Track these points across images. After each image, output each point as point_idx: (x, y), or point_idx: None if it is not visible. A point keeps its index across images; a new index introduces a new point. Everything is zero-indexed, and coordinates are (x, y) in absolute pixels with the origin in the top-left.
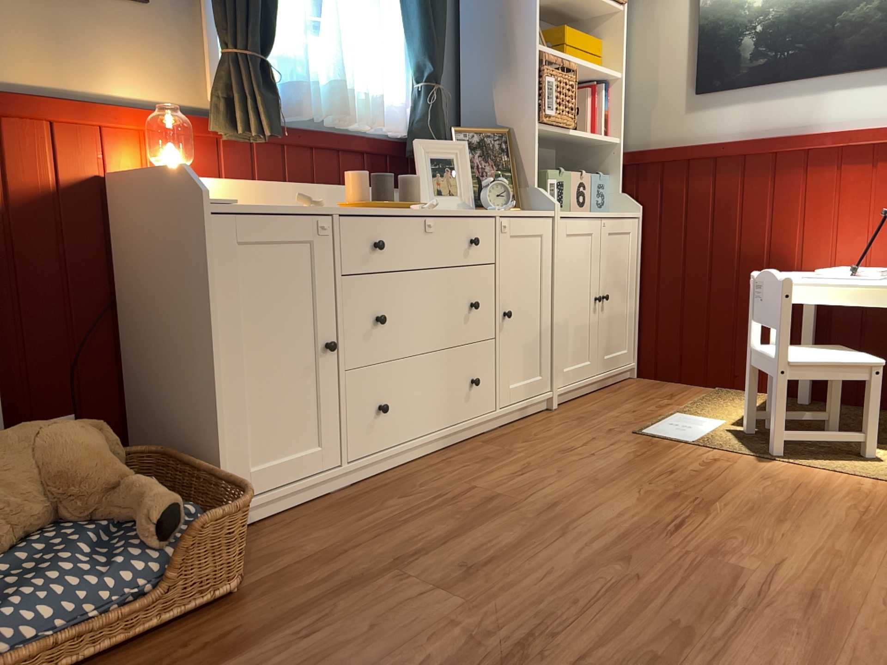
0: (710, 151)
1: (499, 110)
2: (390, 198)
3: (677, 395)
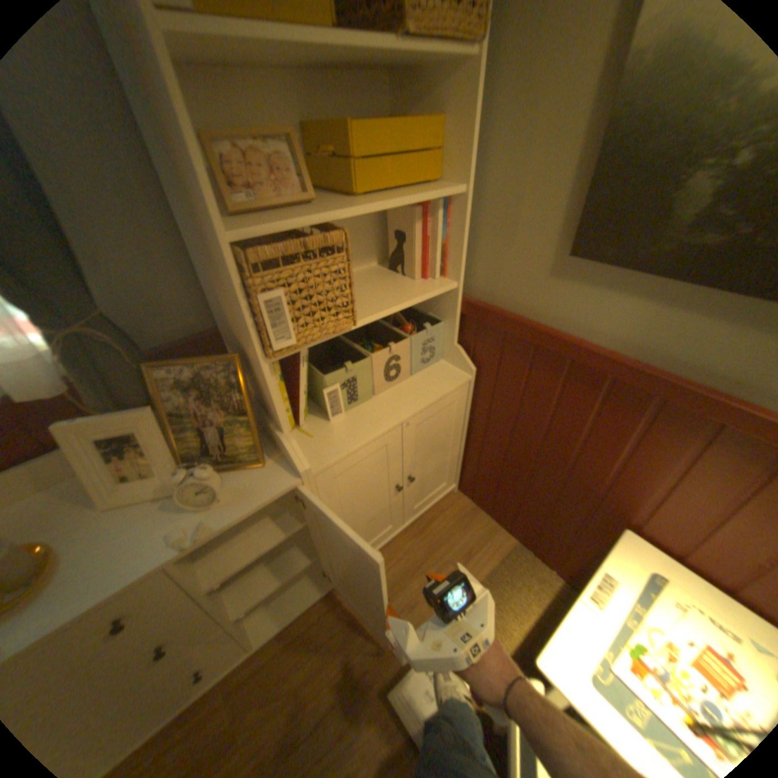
0: (569, 350)
1: (227, 315)
2: None
3: (475, 556)
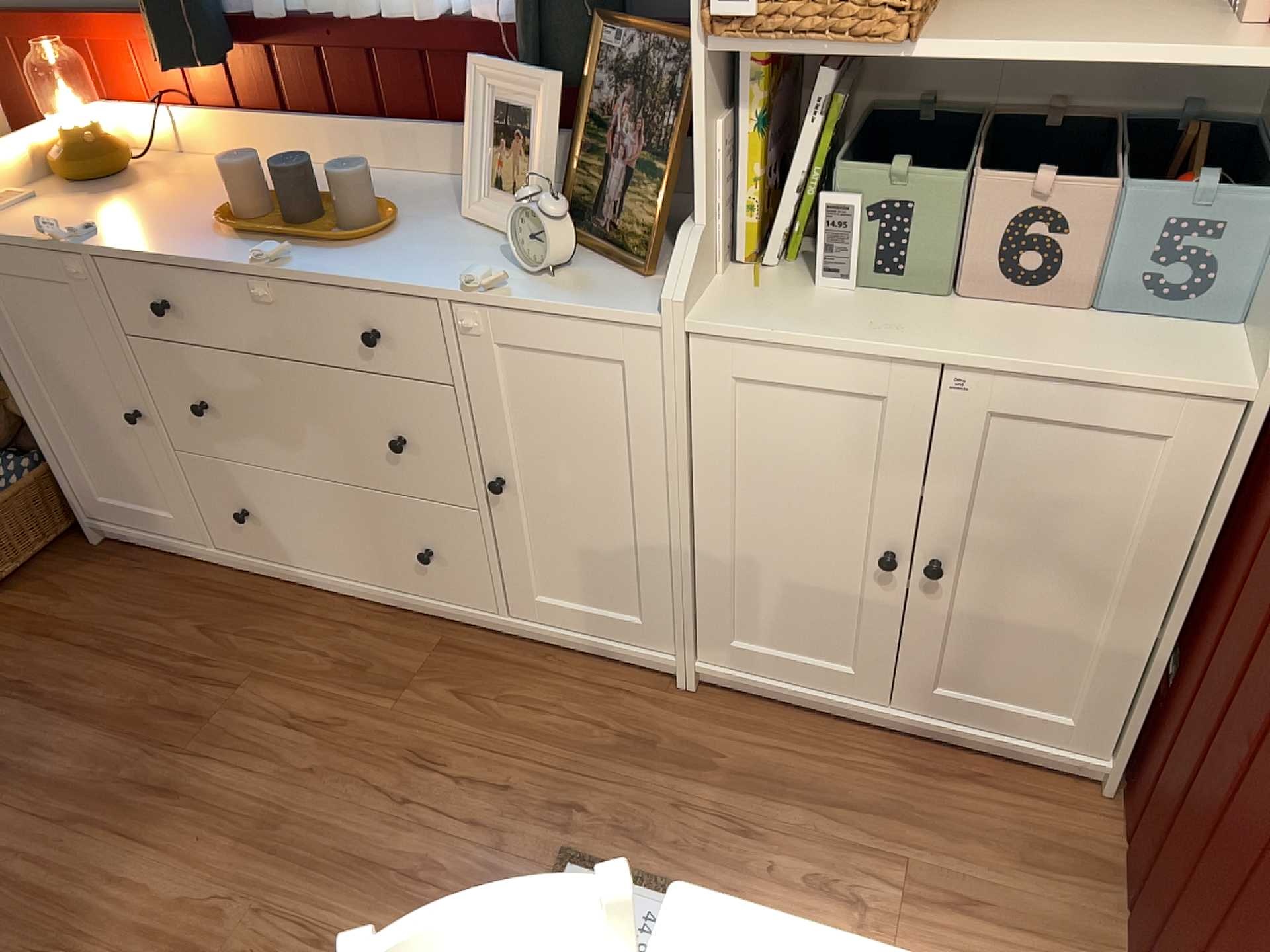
0: None
1: None
2: (302, 213)
3: (976, 911)
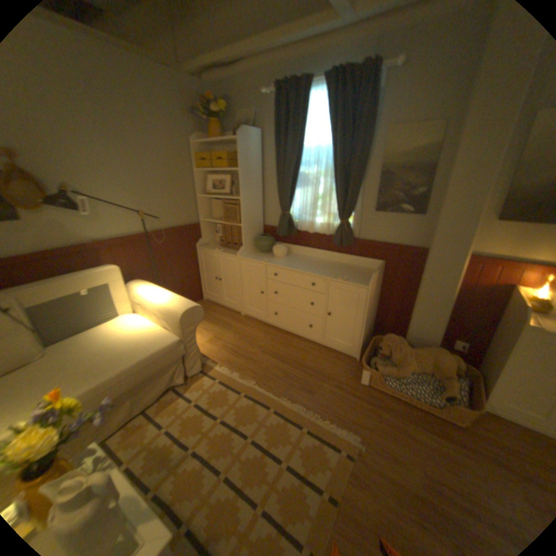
0: None
1: None
2: None
3: None
